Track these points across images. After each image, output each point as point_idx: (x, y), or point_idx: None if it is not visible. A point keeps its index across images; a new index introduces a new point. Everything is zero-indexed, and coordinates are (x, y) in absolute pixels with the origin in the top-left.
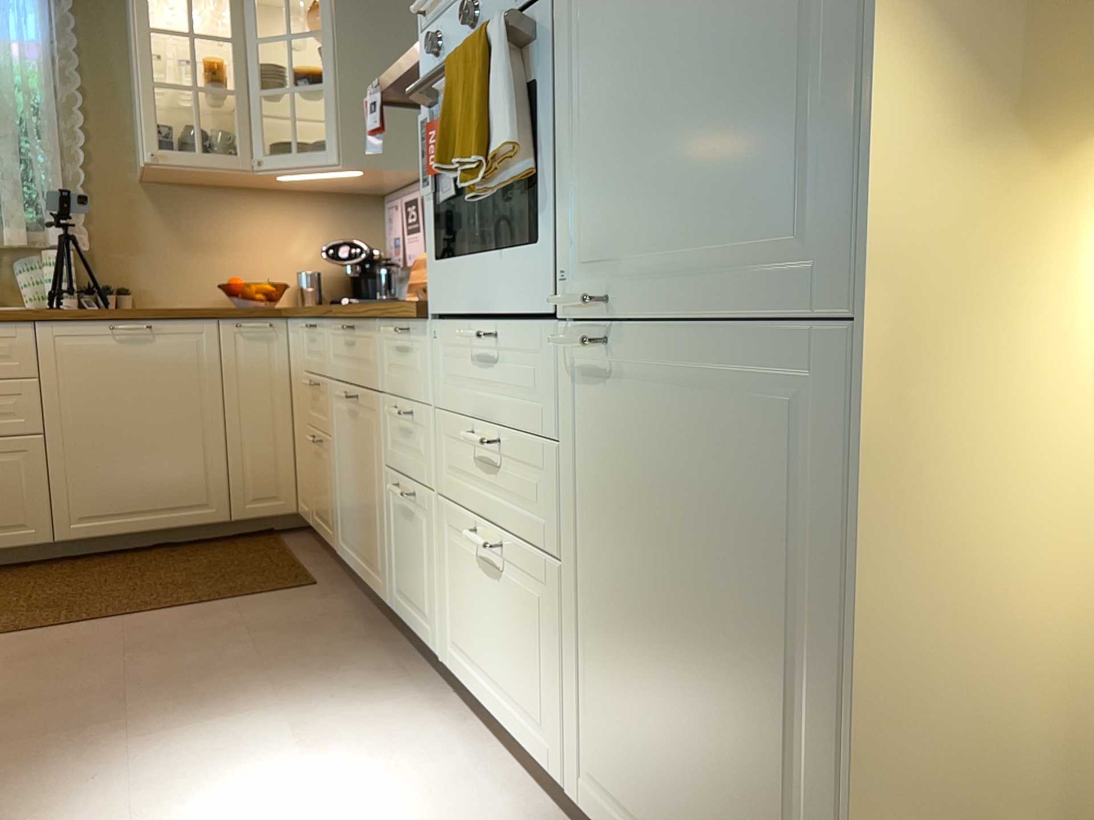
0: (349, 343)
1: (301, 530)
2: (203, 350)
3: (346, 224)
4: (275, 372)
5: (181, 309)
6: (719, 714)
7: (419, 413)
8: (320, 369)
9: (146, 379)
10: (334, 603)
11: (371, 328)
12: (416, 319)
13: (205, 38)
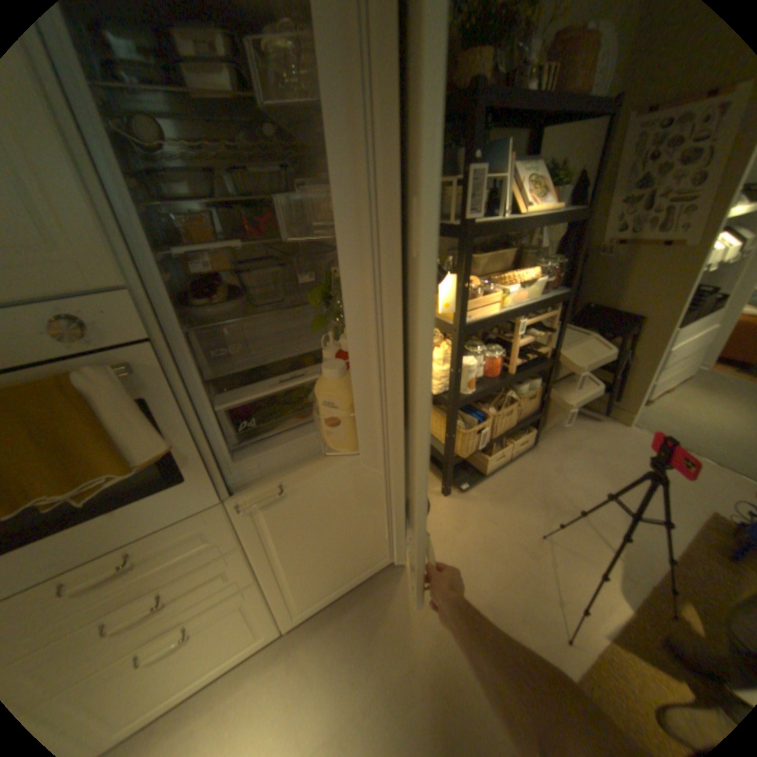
0: None
1: None
2: None
3: None
4: None
5: None
6: (357, 538)
7: None
8: None
9: None
10: None
11: None
12: None
13: None
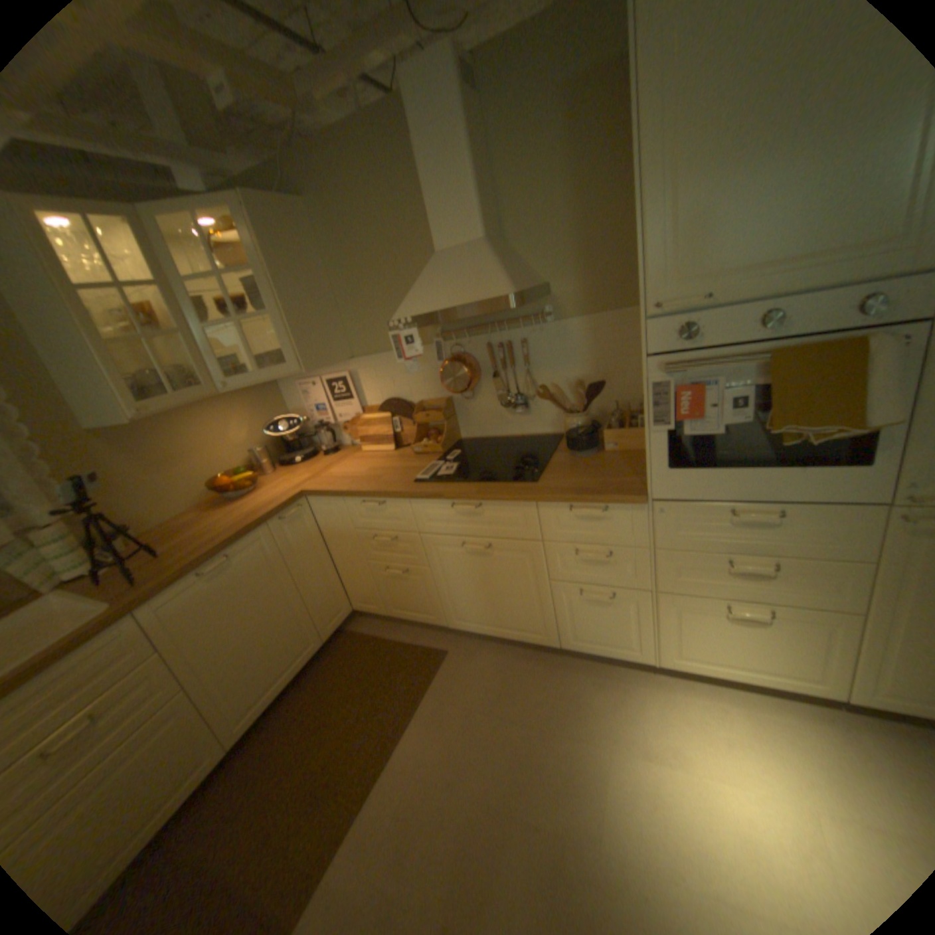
0: (468, 512)
1: (350, 617)
2: (266, 549)
3: (258, 403)
4: (311, 536)
5: (177, 520)
6: None
7: (624, 551)
8: (401, 528)
9: (238, 595)
10: (482, 658)
11: (521, 505)
12: (637, 503)
13: (128, 285)
